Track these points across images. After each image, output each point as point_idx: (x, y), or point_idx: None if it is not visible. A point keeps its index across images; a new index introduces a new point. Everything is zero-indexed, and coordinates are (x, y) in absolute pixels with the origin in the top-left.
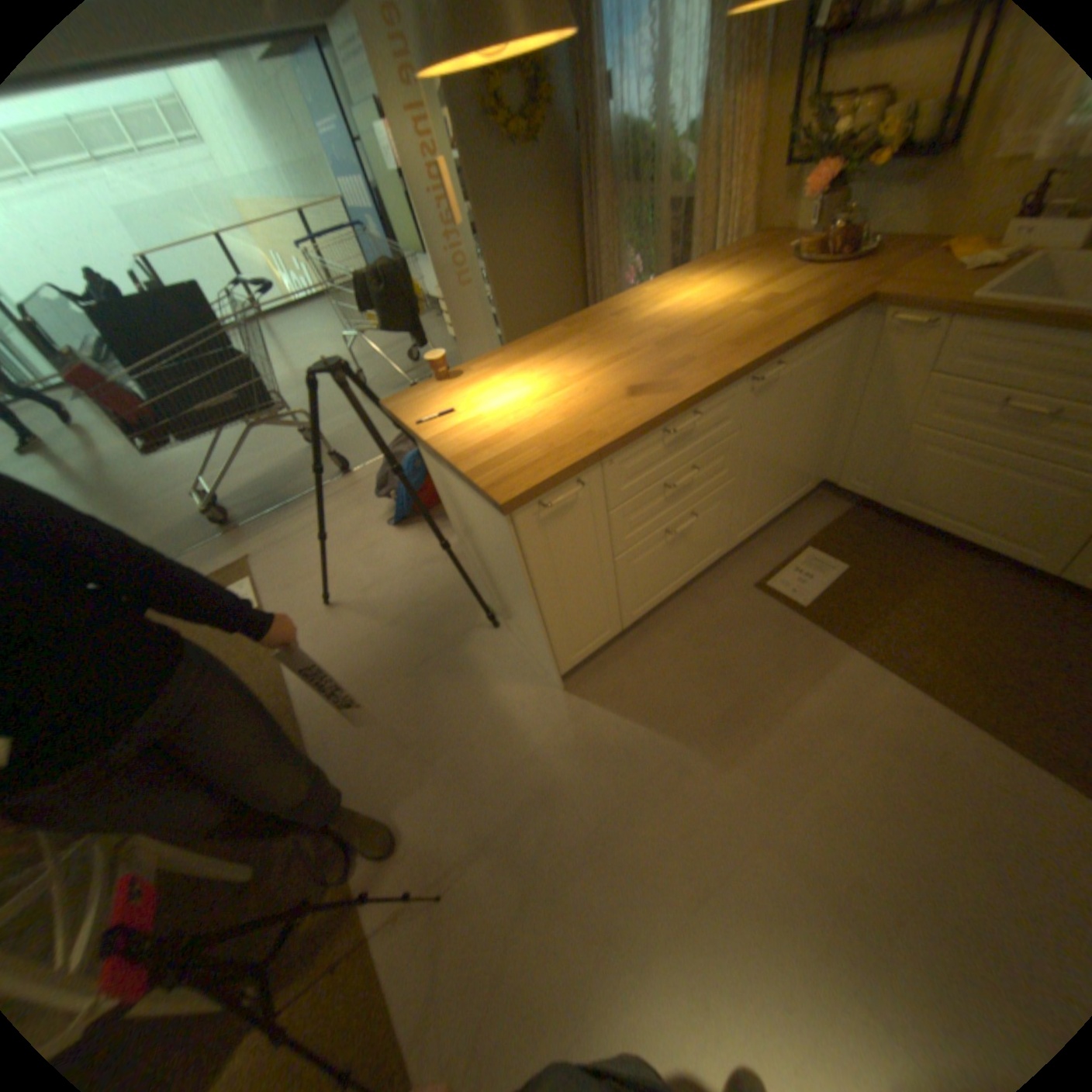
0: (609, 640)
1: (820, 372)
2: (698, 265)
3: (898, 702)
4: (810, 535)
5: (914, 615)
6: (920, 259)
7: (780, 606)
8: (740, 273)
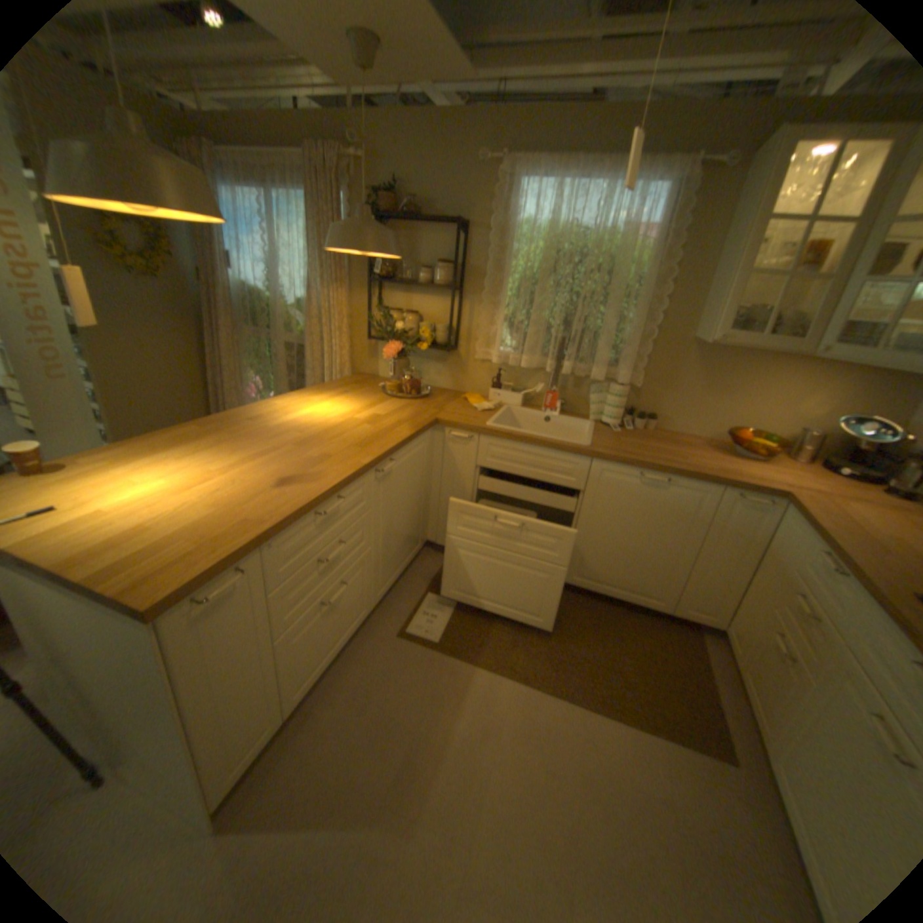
0: (269, 740)
1: (416, 466)
2: (317, 390)
3: (513, 700)
4: (427, 584)
5: (503, 629)
6: (454, 403)
7: (420, 648)
8: (350, 399)
